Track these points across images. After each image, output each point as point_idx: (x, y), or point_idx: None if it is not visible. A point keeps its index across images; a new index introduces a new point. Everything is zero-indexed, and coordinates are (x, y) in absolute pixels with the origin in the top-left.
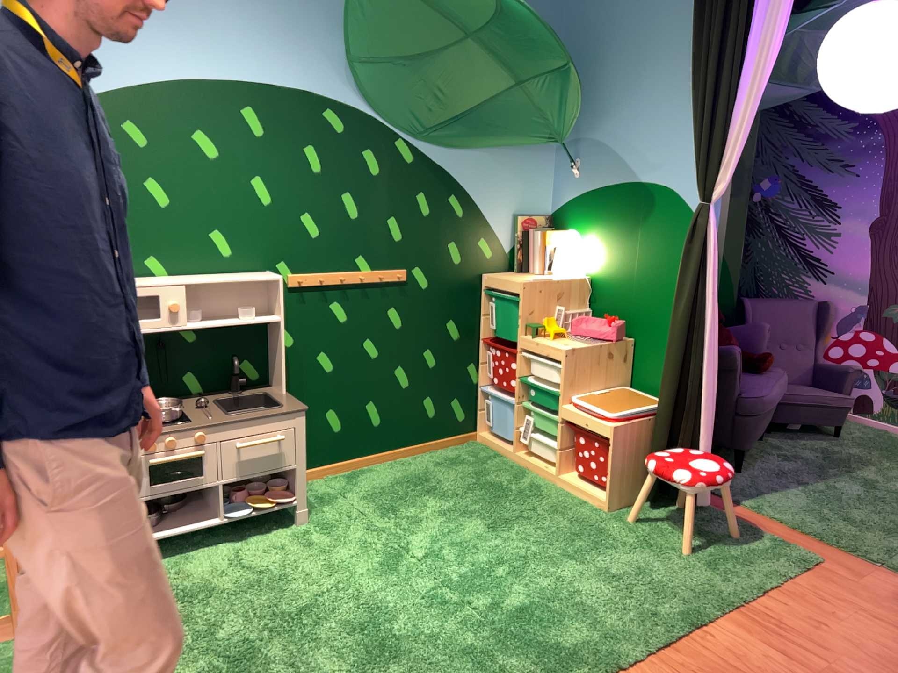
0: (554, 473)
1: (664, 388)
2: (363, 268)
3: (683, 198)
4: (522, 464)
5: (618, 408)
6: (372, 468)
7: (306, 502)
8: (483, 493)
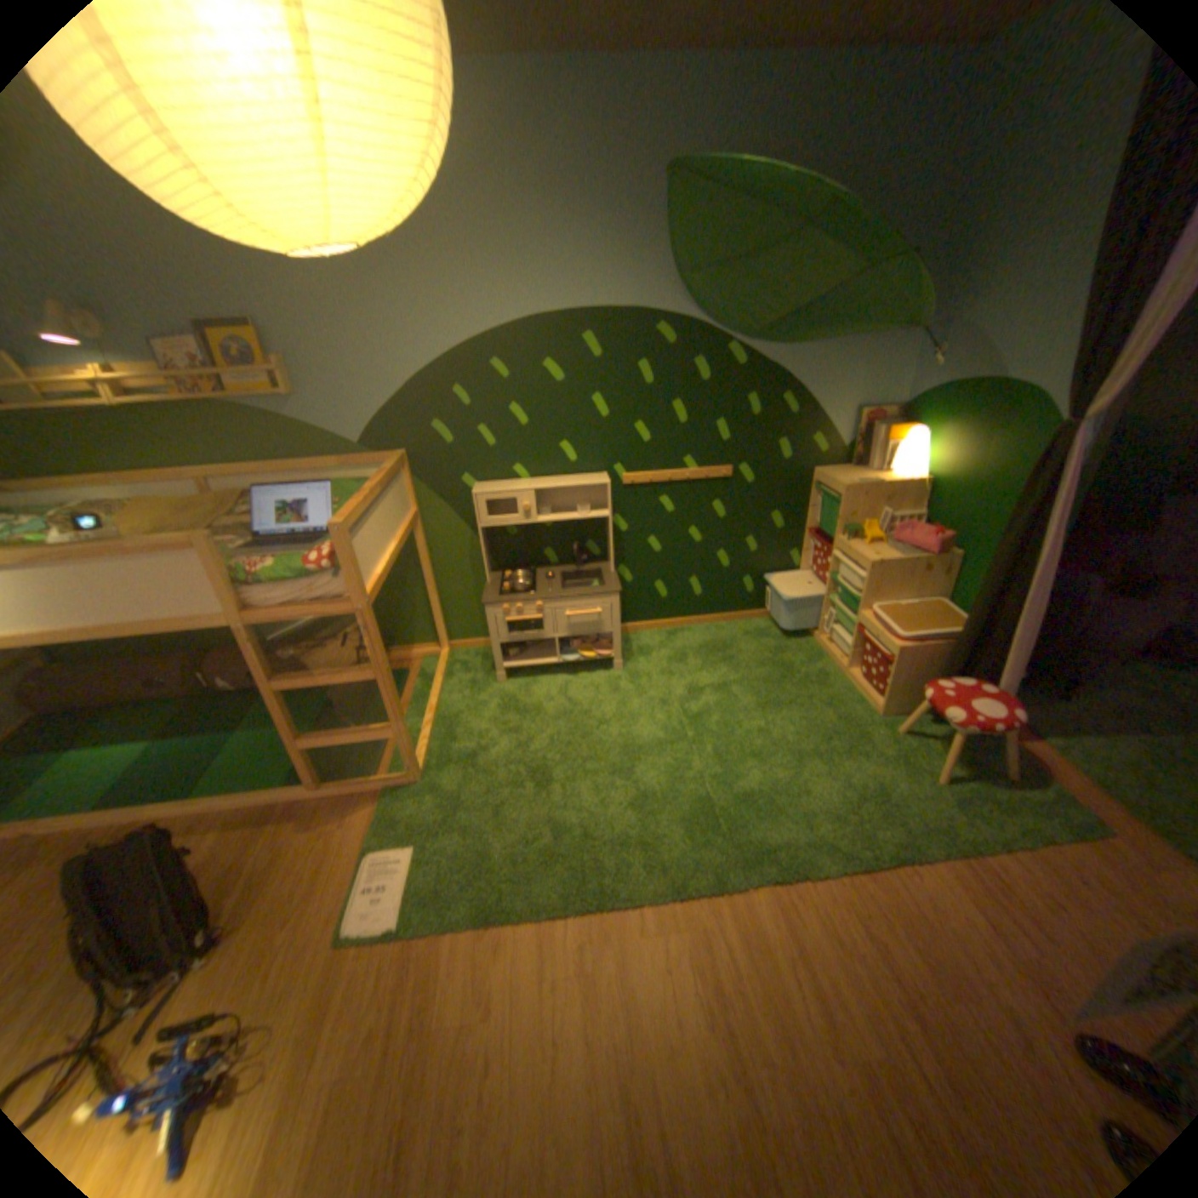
0: (844, 665)
1: (983, 611)
2: (689, 468)
3: (1056, 405)
4: (822, 648)
5: (914, 628)
6: (691, 628)
7: (620, 657)
8: (772, 671)
